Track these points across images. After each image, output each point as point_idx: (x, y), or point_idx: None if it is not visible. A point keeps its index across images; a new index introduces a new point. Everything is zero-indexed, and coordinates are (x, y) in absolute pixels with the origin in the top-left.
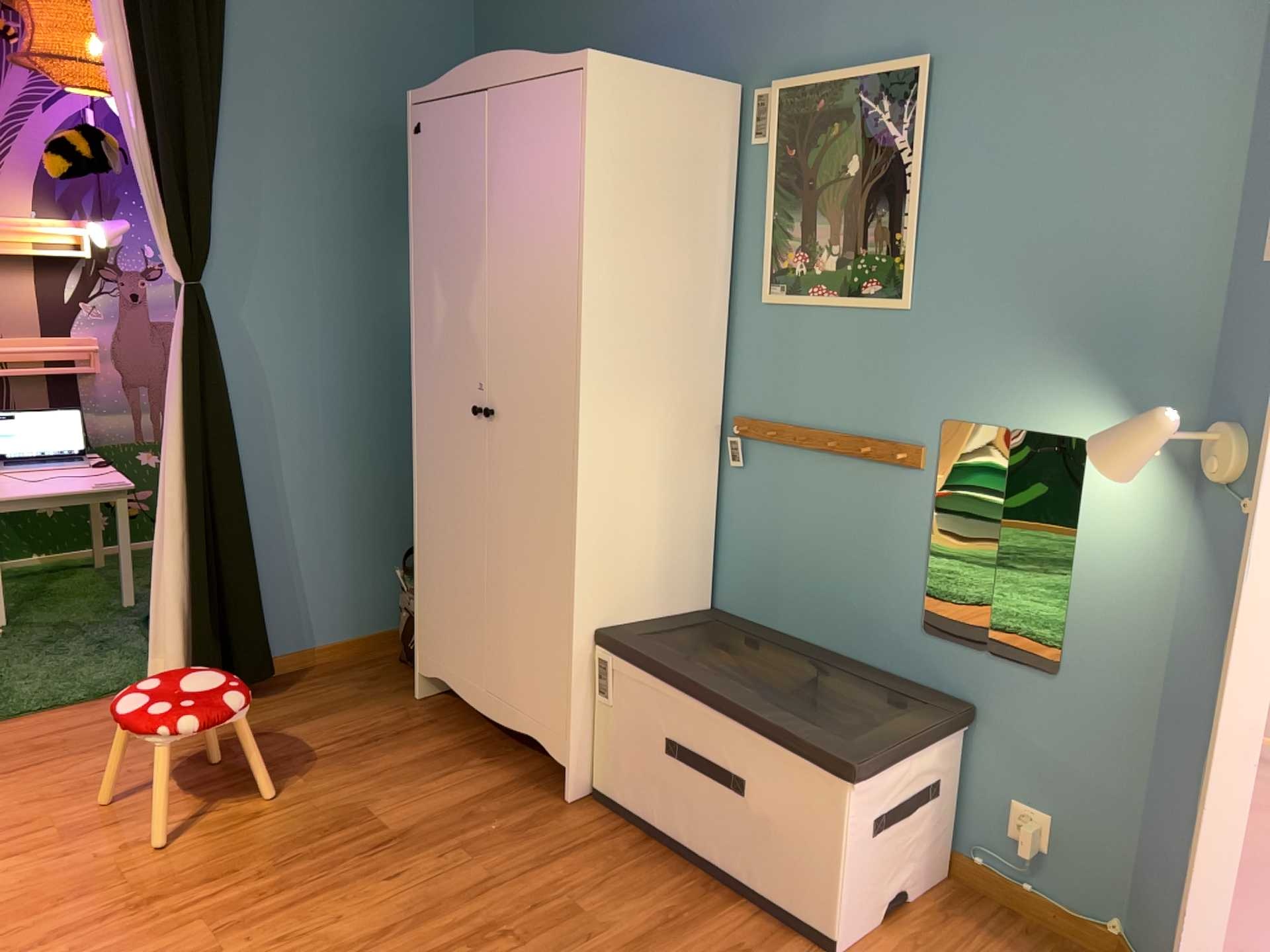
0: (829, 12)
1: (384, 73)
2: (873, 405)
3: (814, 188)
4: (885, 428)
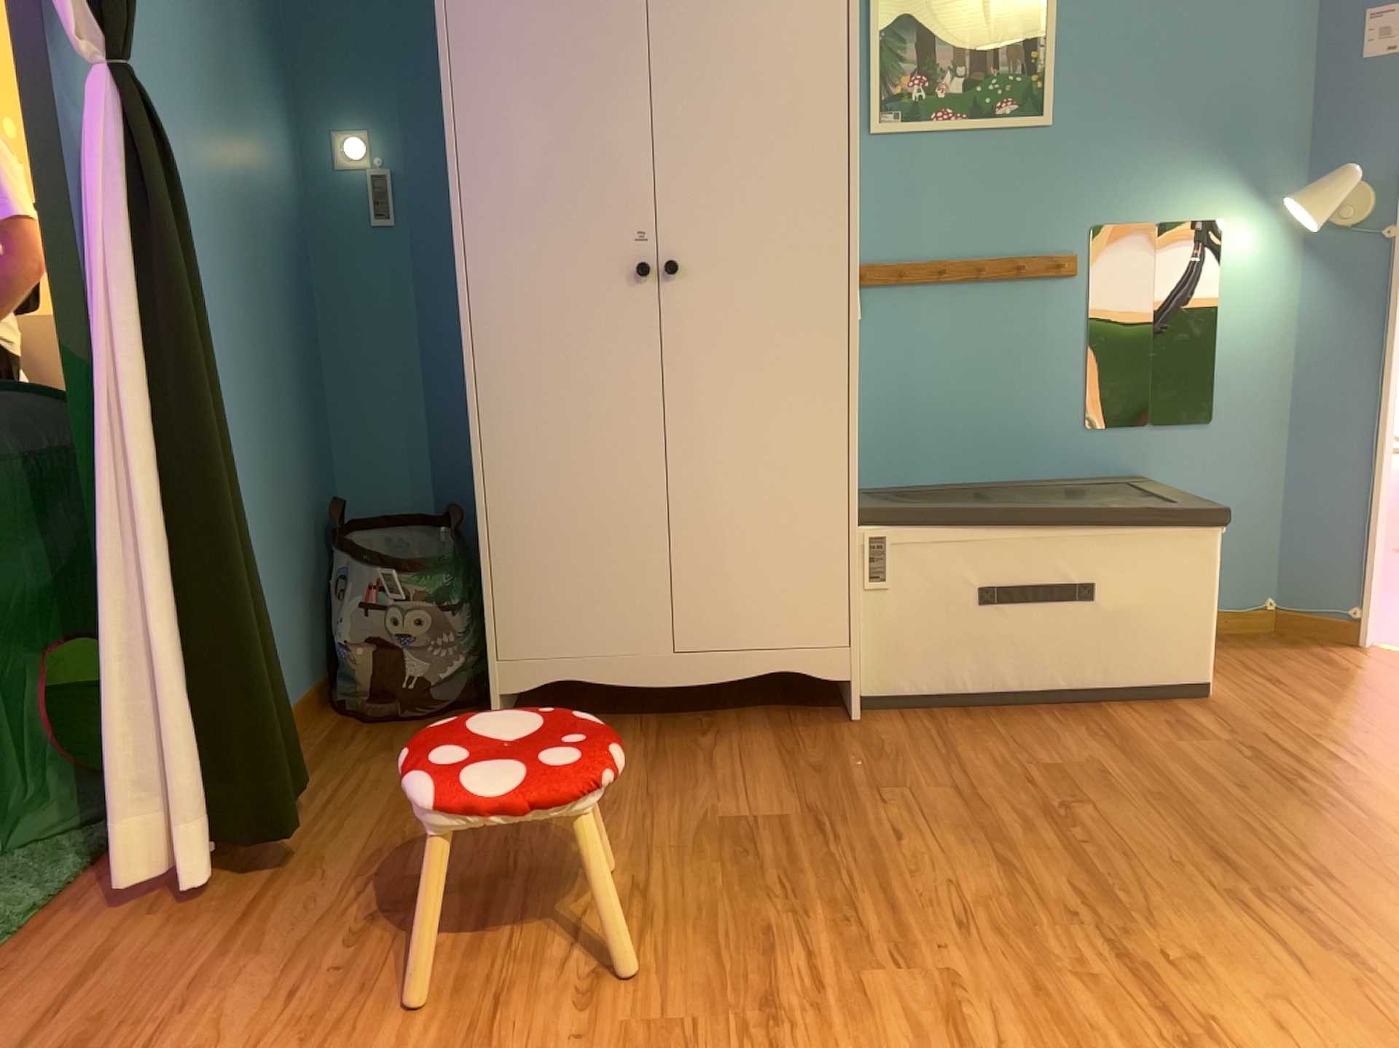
0: None
1: None
2: (1015, 225)
3: (930, 8)
4: (1029, 245)
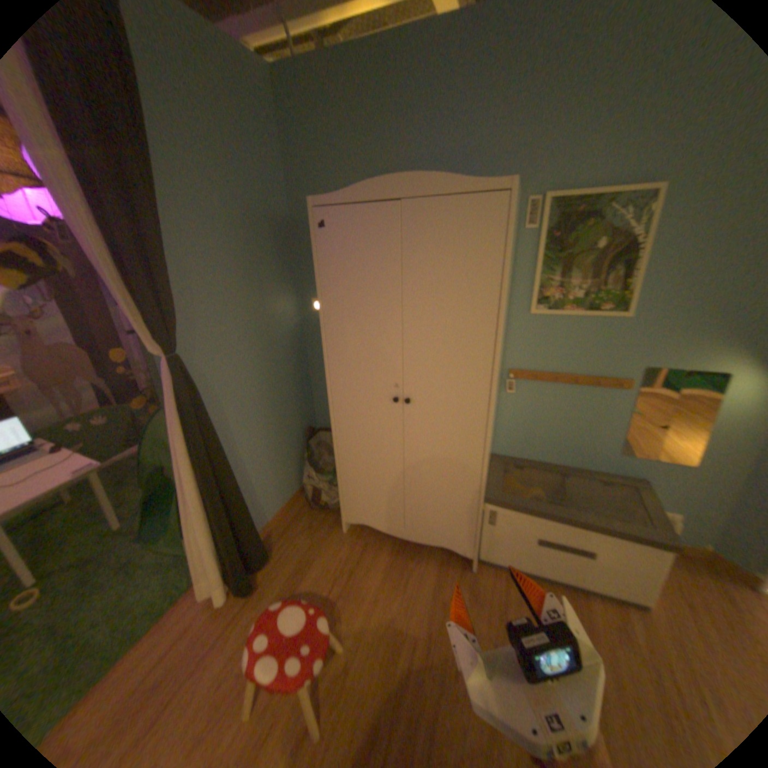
0: (590, 149)
1: (241, 176)
2: (602, 361)
3: (572, 253)
4: (609, 371)
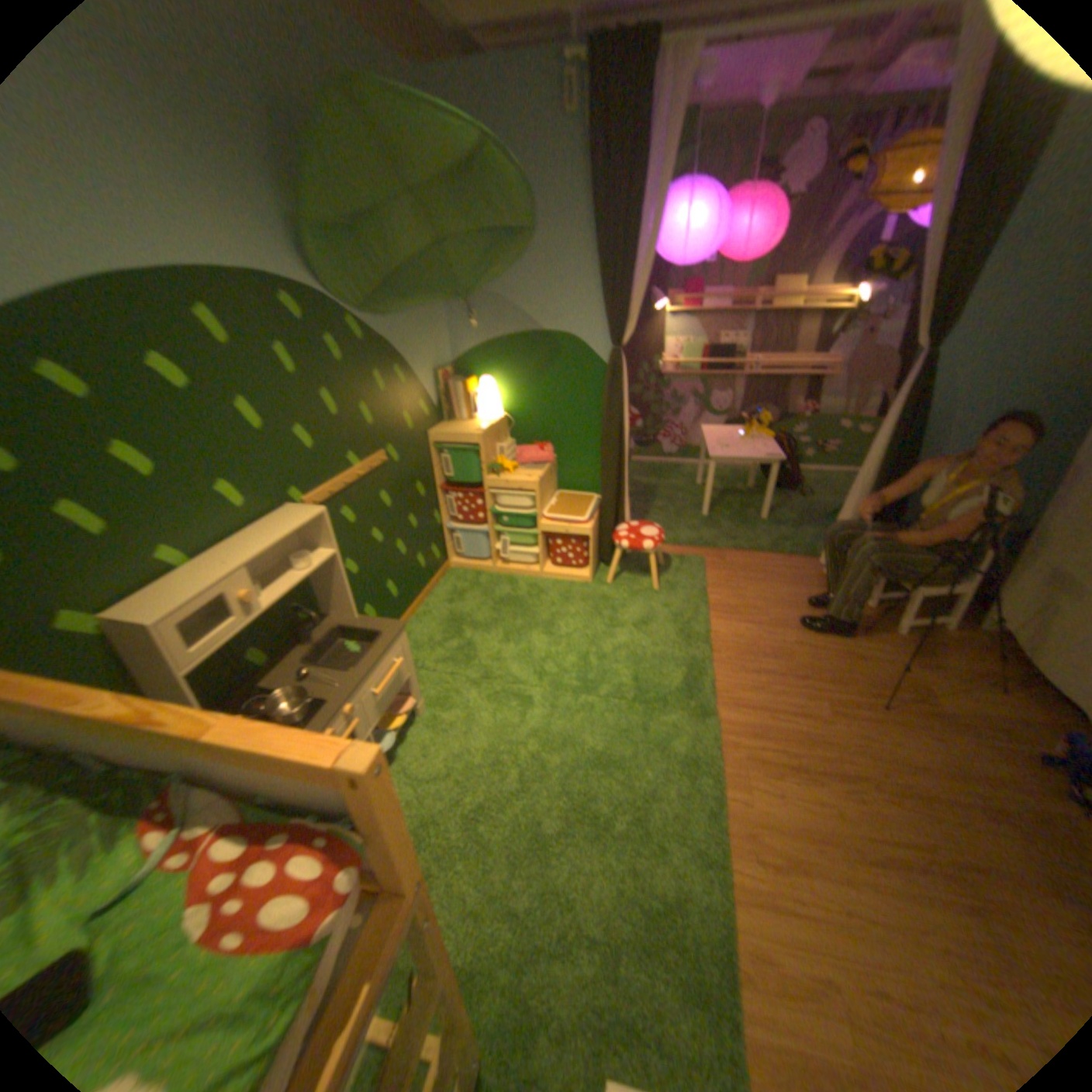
0: None
1: None
2: None
3: None
4: None
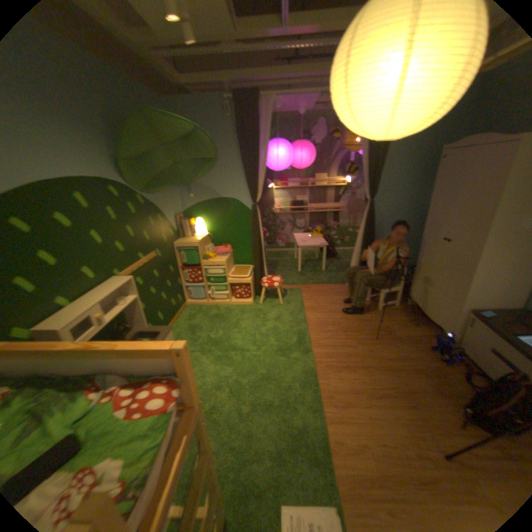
0: None
1: (435, 135)
2: None
3: None
4: None
